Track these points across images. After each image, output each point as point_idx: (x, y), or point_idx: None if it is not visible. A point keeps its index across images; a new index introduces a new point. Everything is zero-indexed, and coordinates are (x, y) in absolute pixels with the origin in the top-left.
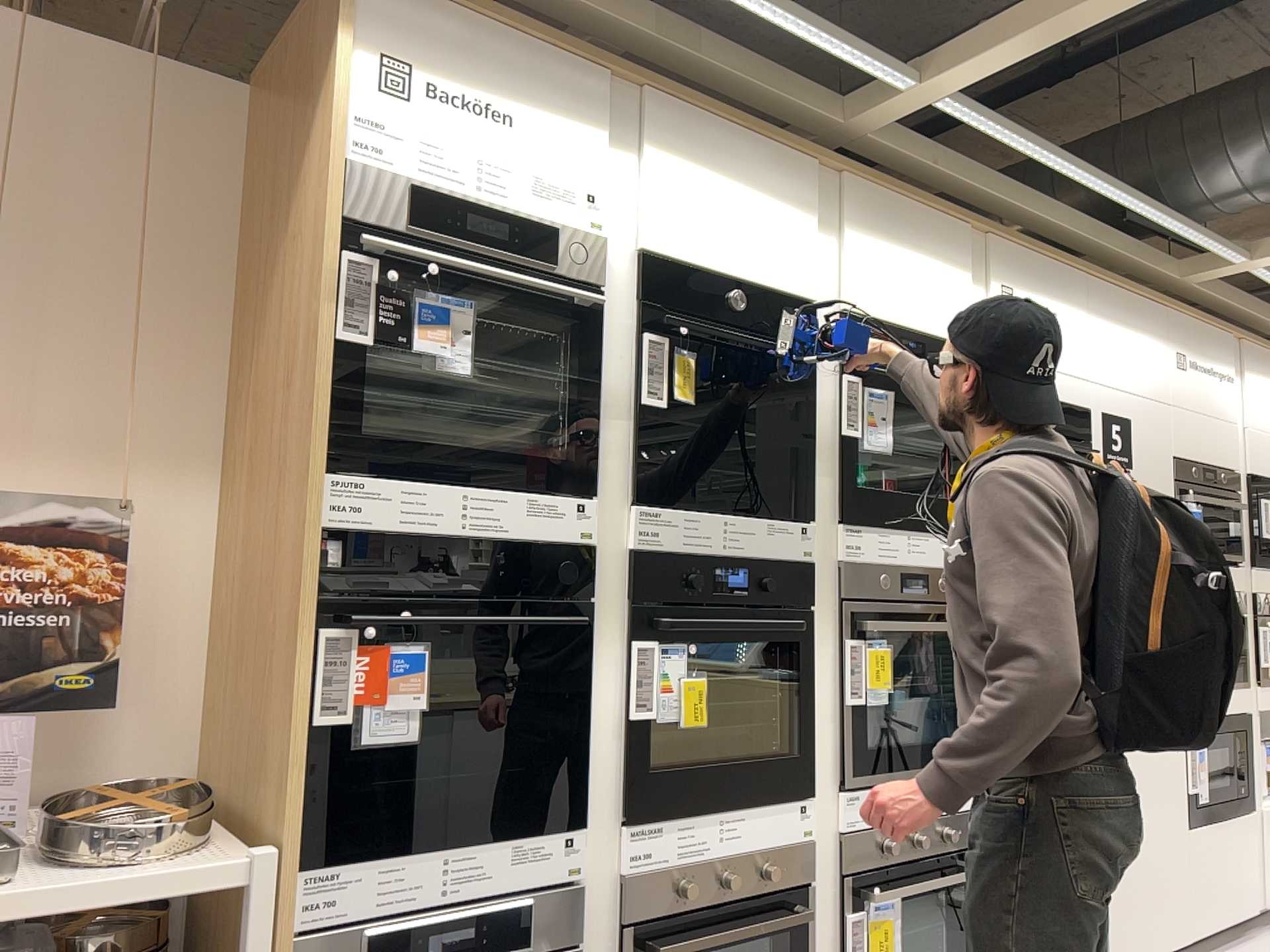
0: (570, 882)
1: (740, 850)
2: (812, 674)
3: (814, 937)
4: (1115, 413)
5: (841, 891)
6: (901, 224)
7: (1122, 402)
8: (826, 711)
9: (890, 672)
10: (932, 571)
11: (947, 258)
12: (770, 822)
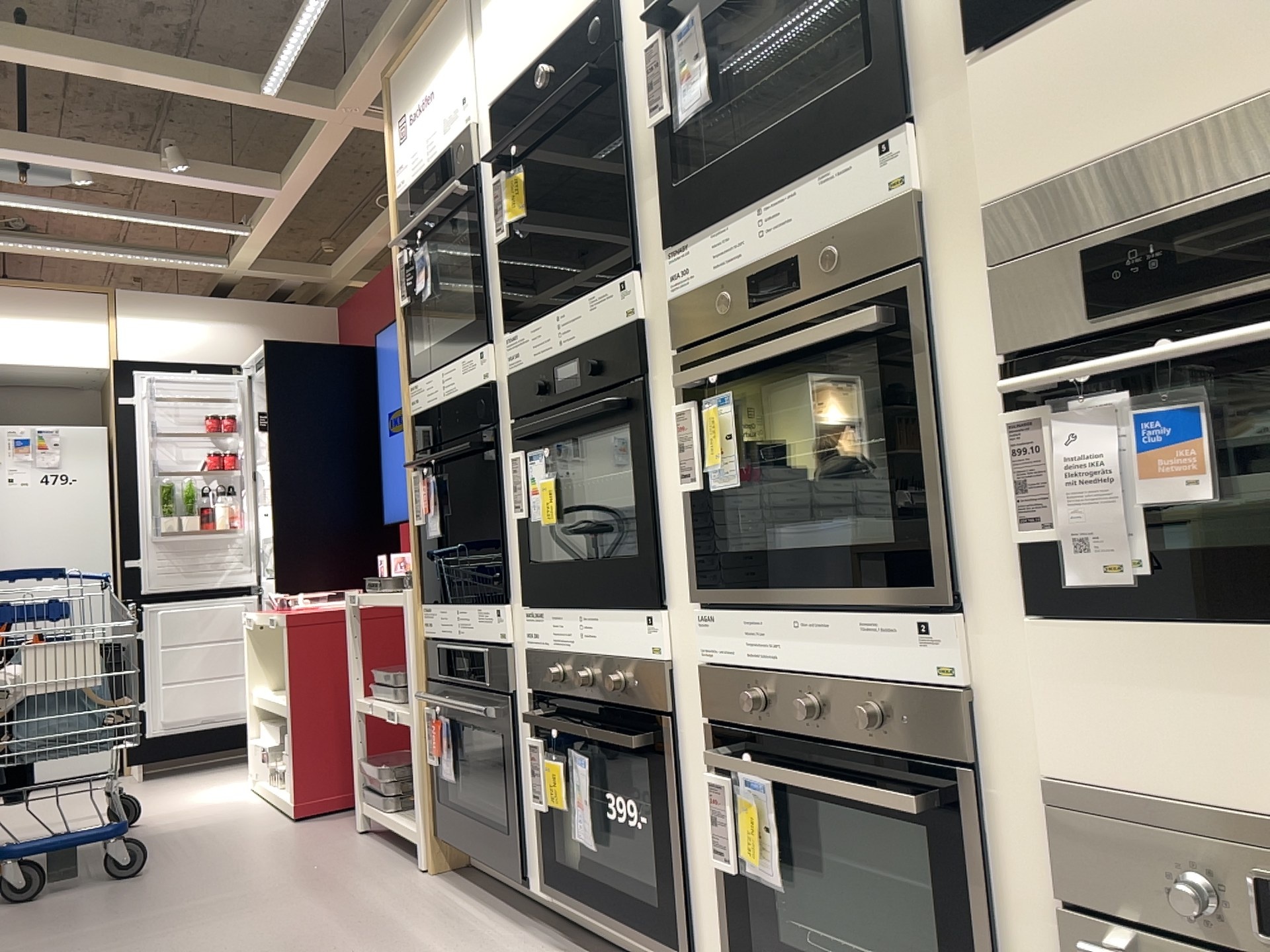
0: (502, 644)
1: (595, 652)
2: (644, 457)
3: (689, 788)
4: None
5: (710, 742)
6: None
7: None
8: (677, 503)
9: (727, 437)
10: (812, 242)
11: None
12: (619, 630)
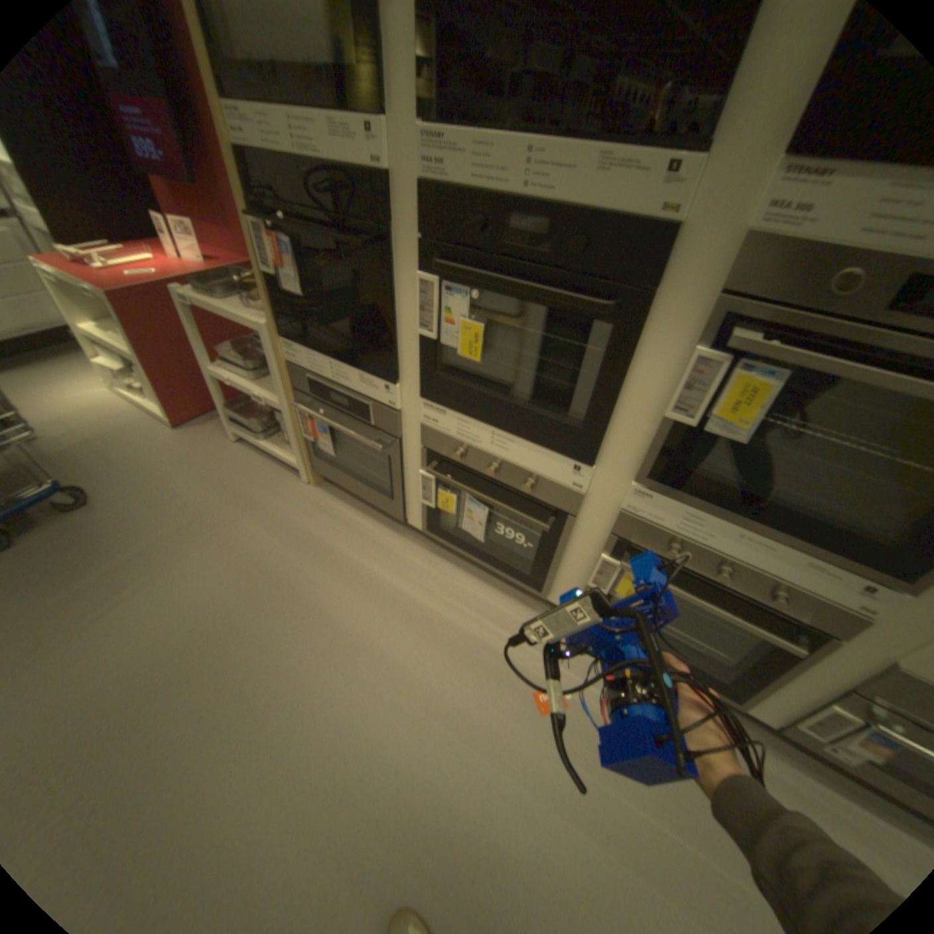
0: (392, 409)
1: (507, 459)
2: (623, 366)
3: (573, 545)
4: None
5: (608, 540)
6: None
7: None
8: (643, 410)
9: (764, 412)
10: None
11: None
12: (539, 459)
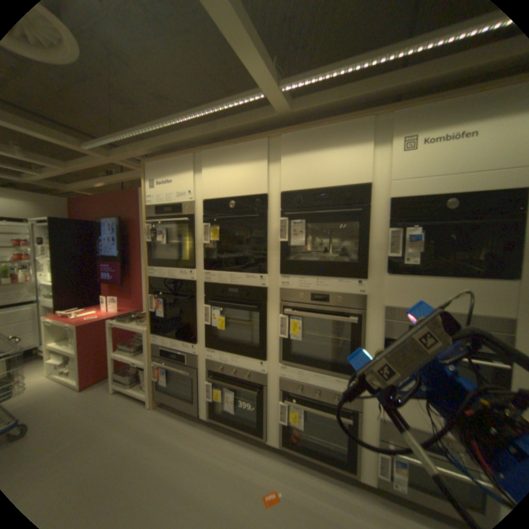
0: (193, 356)
1: (237, 367)
2: (264, 324)
3: (269, 403)
4: None
5: (279, 395)
6: (315, 140)
7: None
8: (274, 337)
9: (300, 330)
10: (333, 294)
11: (350, 142)
12: (248, 364)
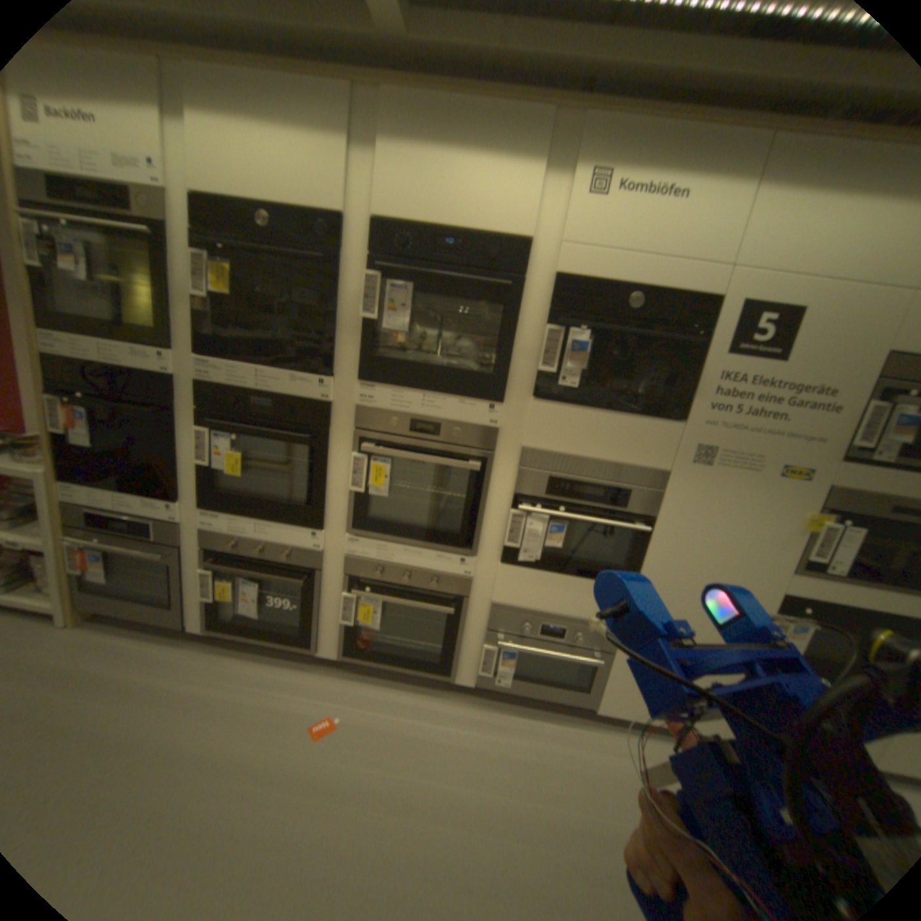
0: (172, 523)
1: (268, 540)
2: (323, 467)
3: (325, 595)
4: (778, 299)
5: (344, 582)
6: (449, 121)
7: (802, 286)
8: (340, 490)
9: (387, 480)
10: (449, 422)
11: (511, 146)
12: (289, 534)
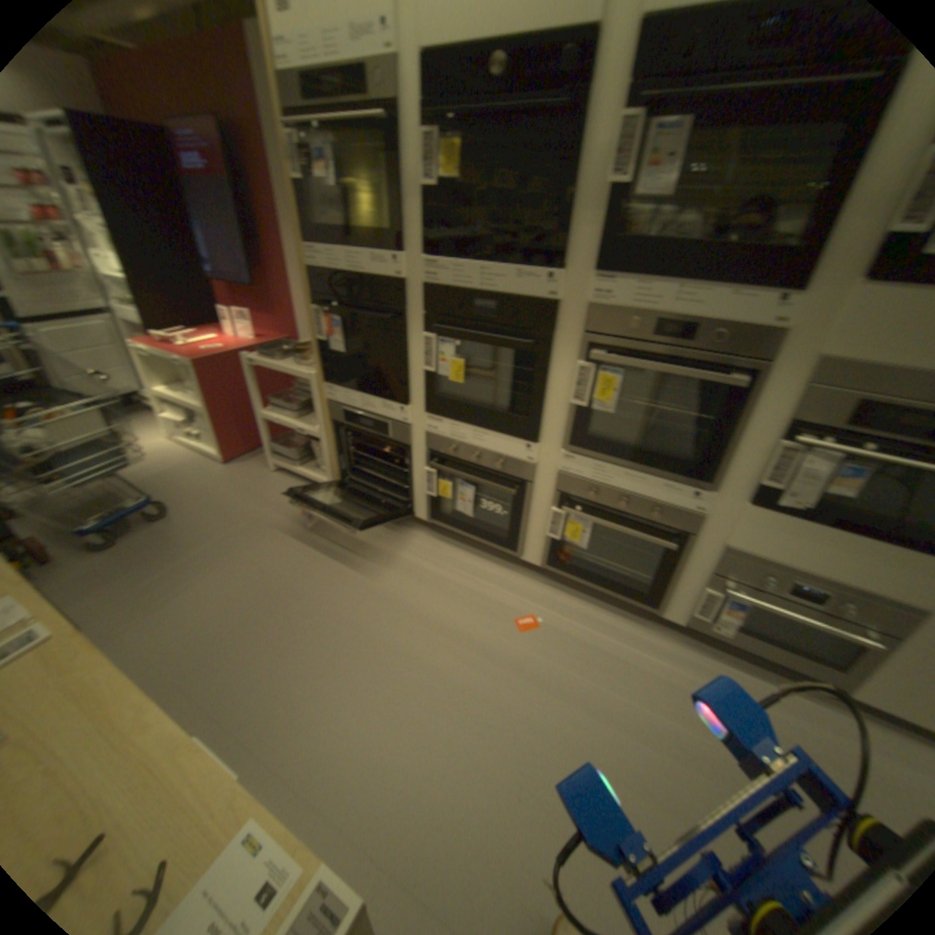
0: (403, 425)
1: (482, 448)
2: (542, 377)
3: (532, 507)
4: None
5: (553, 497)
6: None
7: None
8: (558, 403)
9: (614, 394)
10: (709, 322)
11: None
12: (503, 445)
